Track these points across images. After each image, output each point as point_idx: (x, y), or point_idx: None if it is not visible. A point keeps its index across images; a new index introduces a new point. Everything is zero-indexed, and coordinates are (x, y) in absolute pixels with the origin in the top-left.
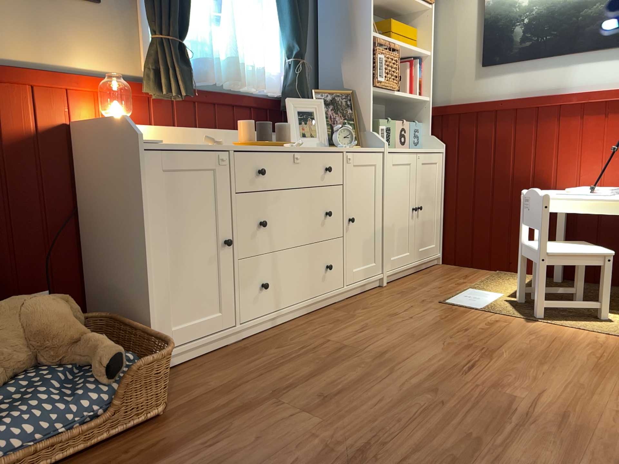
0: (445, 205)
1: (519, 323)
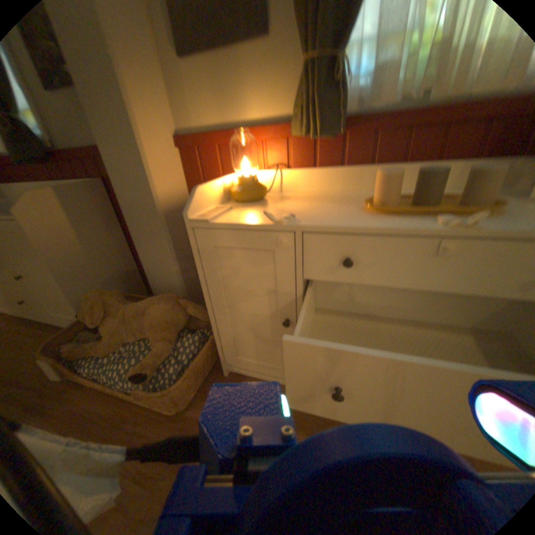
0: None
1: None
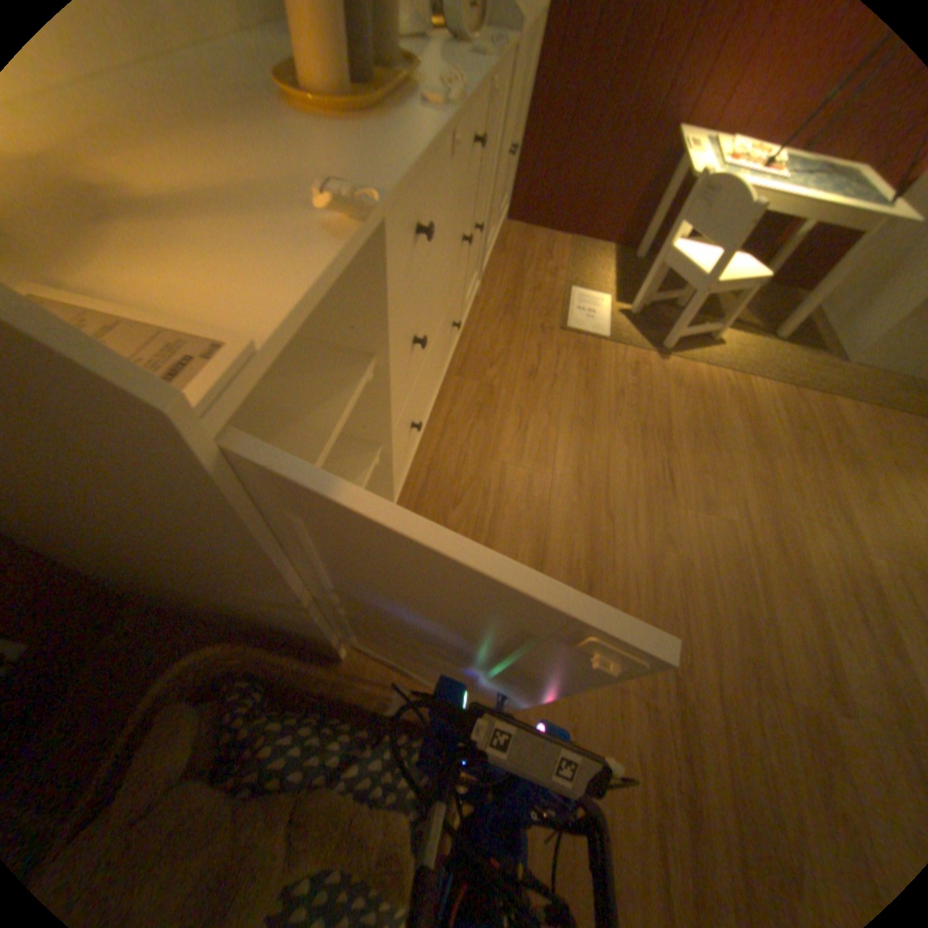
0: (525, 127)
1: (656, 365)
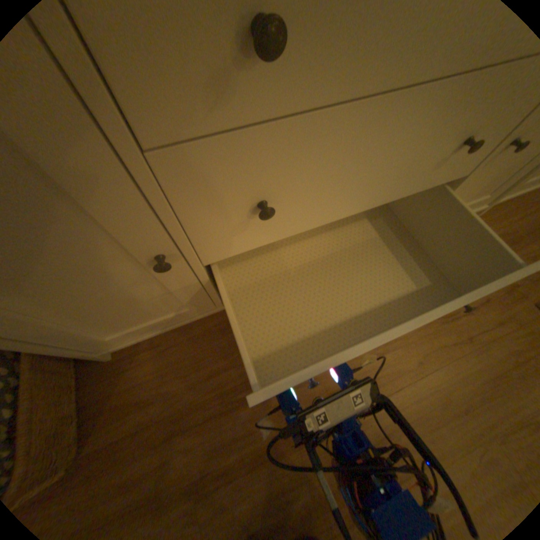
0: None
1: None
